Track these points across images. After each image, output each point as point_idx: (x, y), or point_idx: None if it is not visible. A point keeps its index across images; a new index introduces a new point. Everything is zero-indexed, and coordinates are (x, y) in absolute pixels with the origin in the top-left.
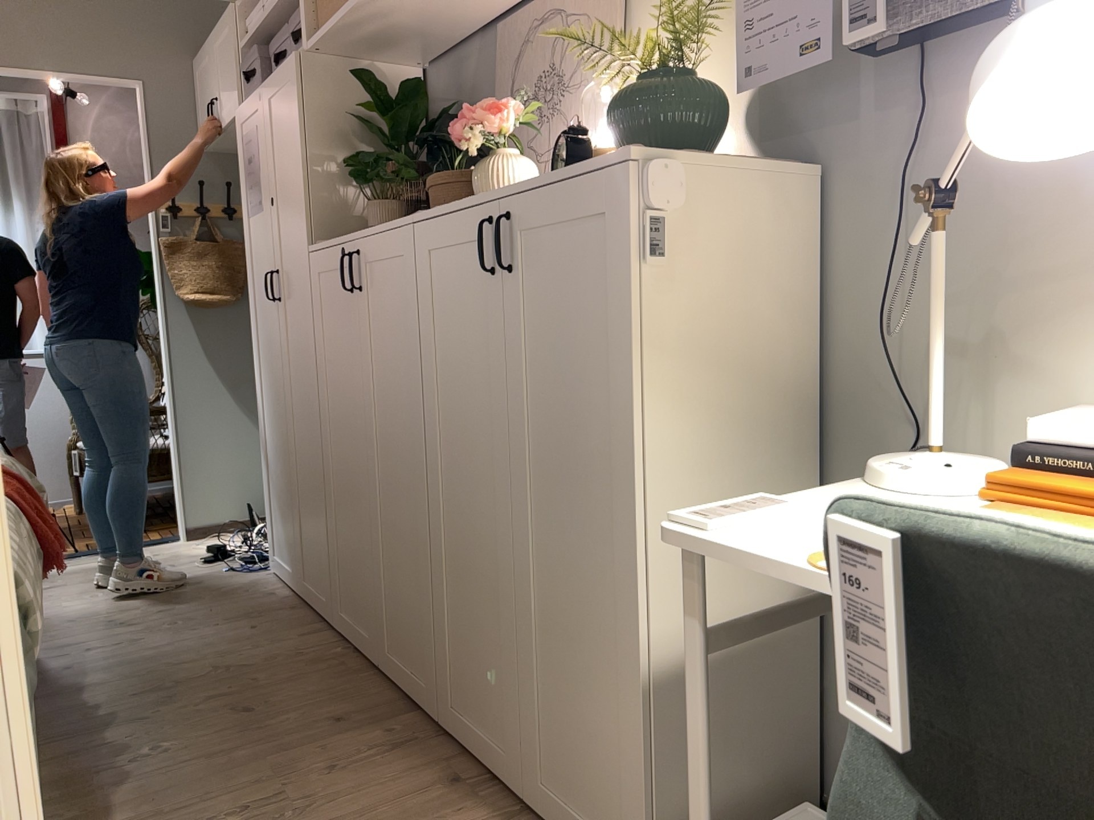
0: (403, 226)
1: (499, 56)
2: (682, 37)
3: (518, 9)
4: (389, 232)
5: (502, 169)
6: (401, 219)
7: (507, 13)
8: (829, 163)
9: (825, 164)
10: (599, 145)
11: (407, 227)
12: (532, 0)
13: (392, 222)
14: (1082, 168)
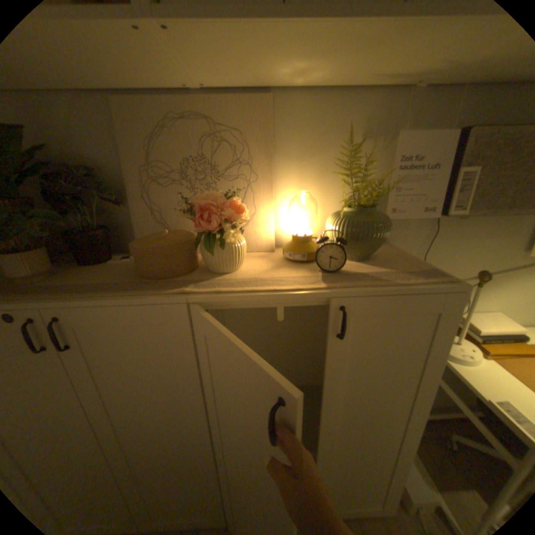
0: (166, 301)
1: (118, 123)
2: (383, 190)
3: (134, 90)
4: (138, 305)
5: (240, 245)
6: (153, 293)
7: (128, 90)
8: (392, 241)
9: (392, 241)
10: (299, 229)
11: (177, 304)
12: (156, 89)
13: (129, 293)
14: (473, 253)
